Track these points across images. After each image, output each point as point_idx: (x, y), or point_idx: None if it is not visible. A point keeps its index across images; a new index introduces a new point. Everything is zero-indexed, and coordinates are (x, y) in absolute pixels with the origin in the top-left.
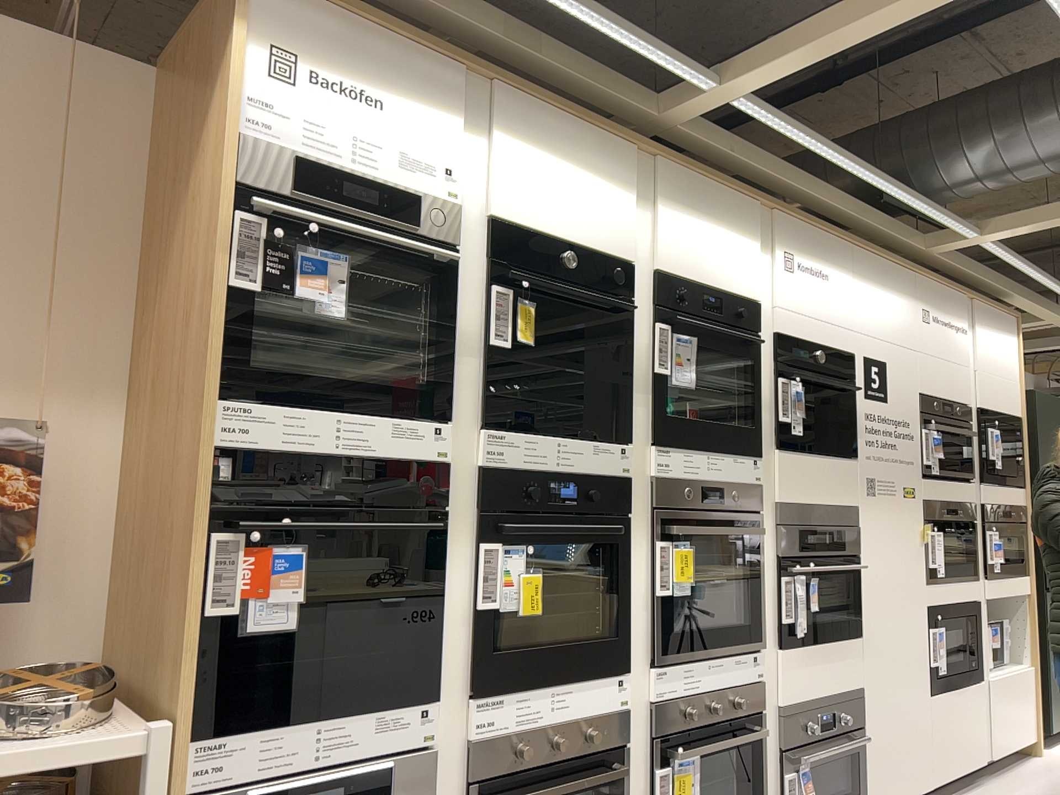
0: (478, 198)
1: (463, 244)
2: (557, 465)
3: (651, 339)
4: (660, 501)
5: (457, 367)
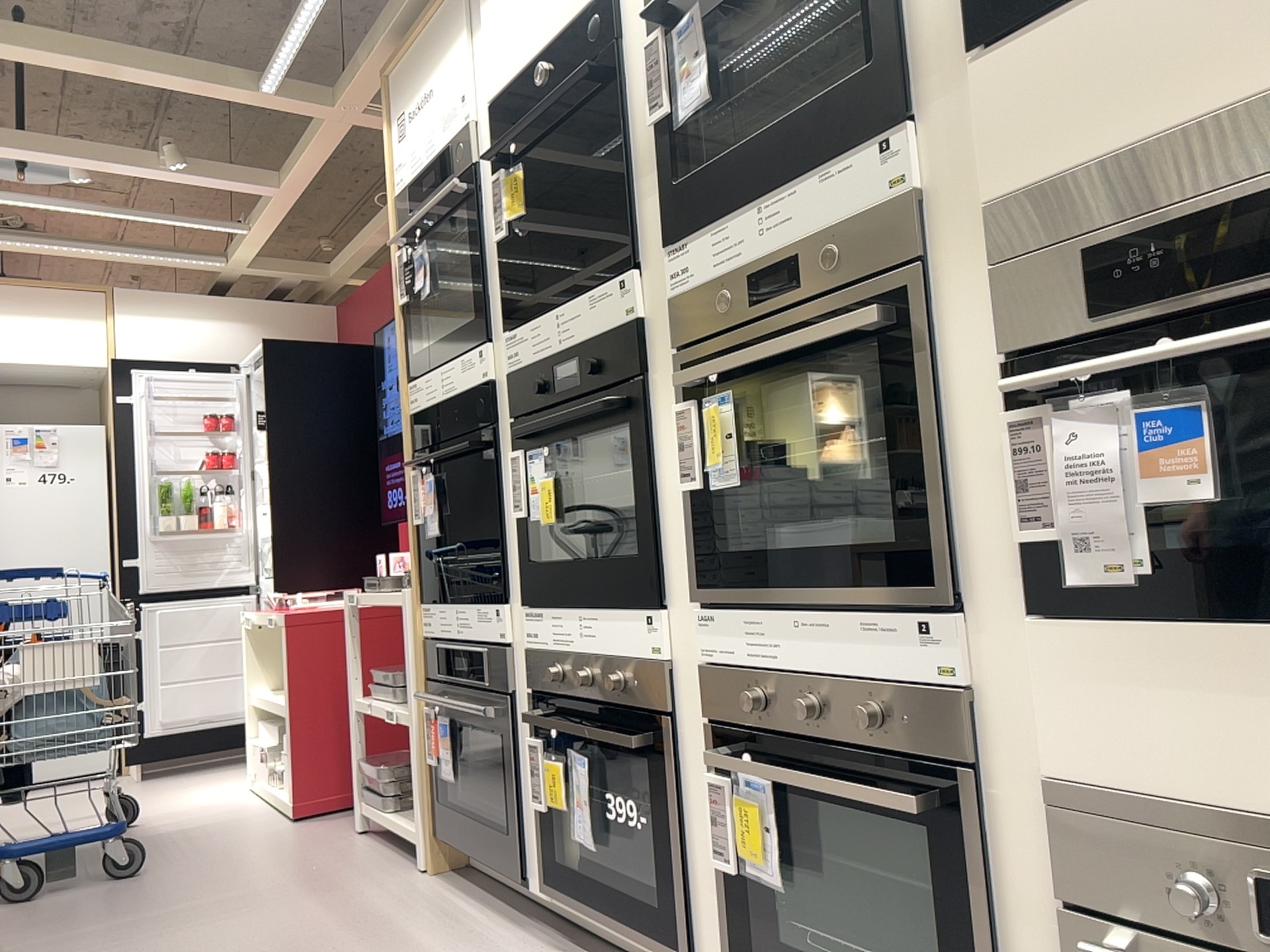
0: (483, 92)
1: (477, 154)
2: (558, 343)
3: (646, 70)
4: (686, 338)
5: (487, 282)
